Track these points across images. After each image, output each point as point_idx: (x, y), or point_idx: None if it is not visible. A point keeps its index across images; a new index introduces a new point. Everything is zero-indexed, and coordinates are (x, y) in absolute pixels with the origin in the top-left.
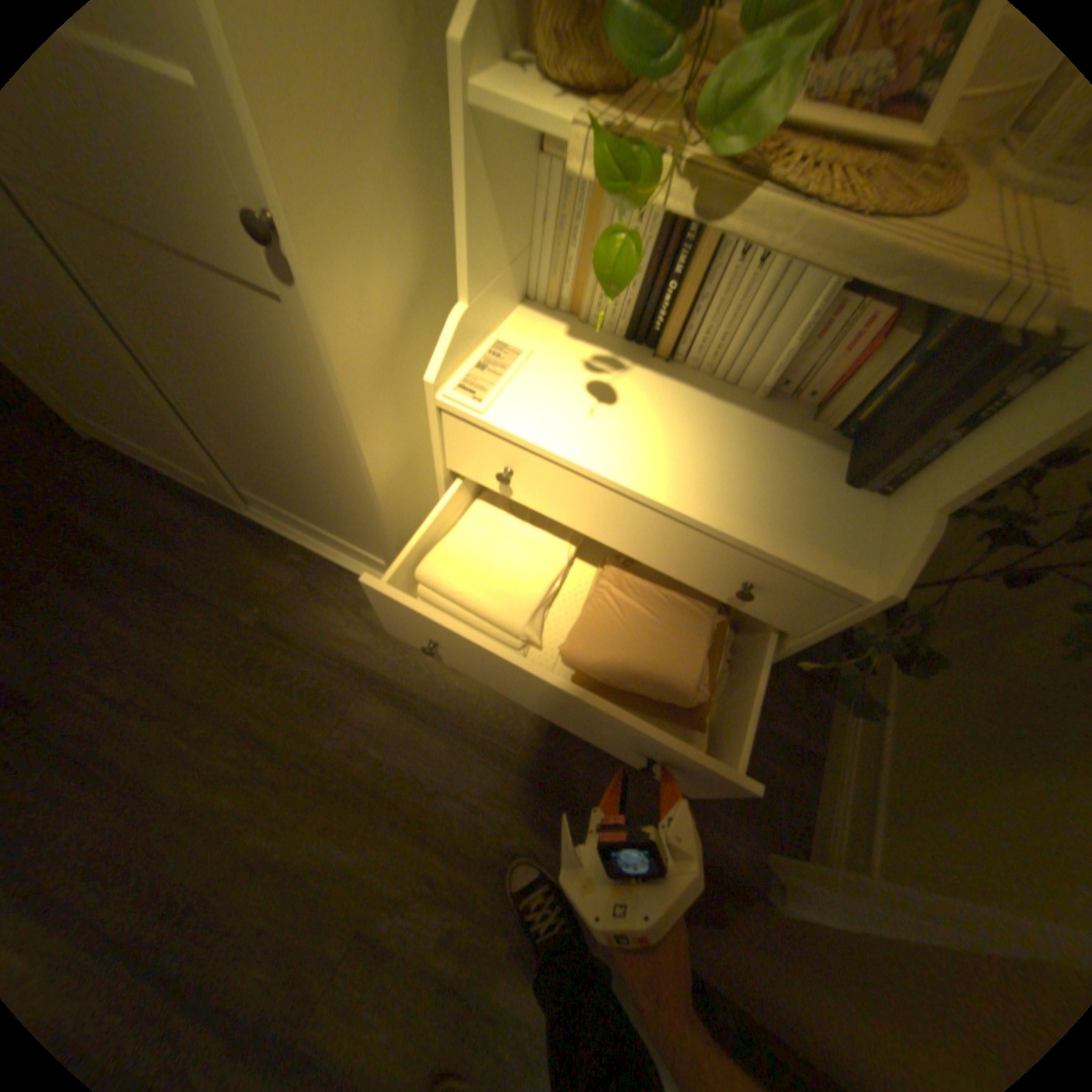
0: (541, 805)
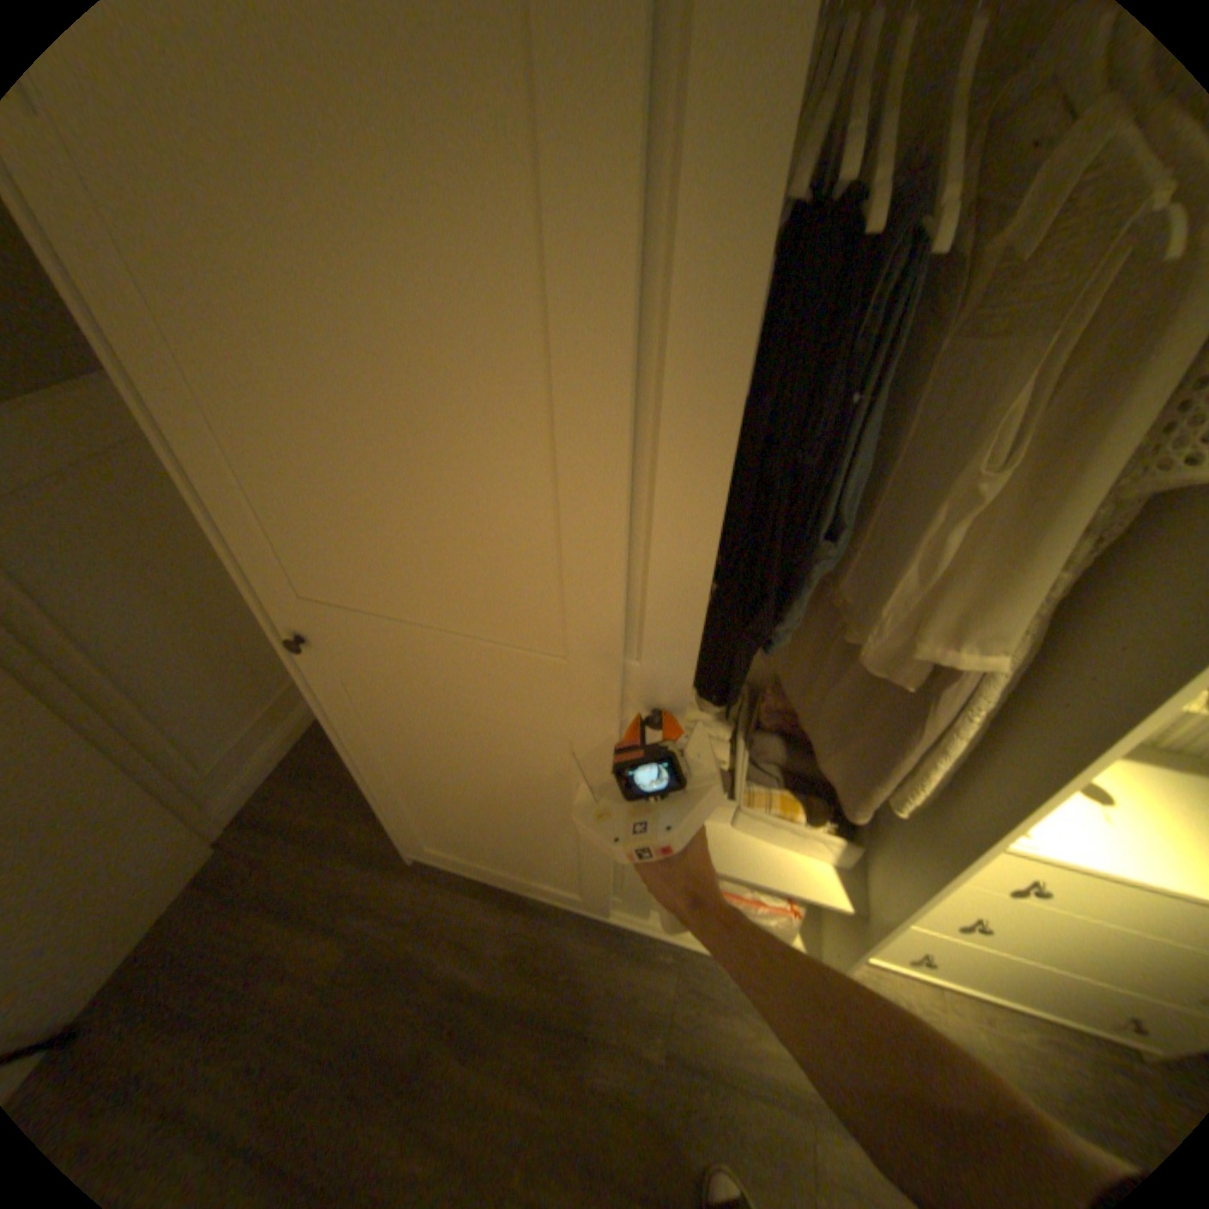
0: None
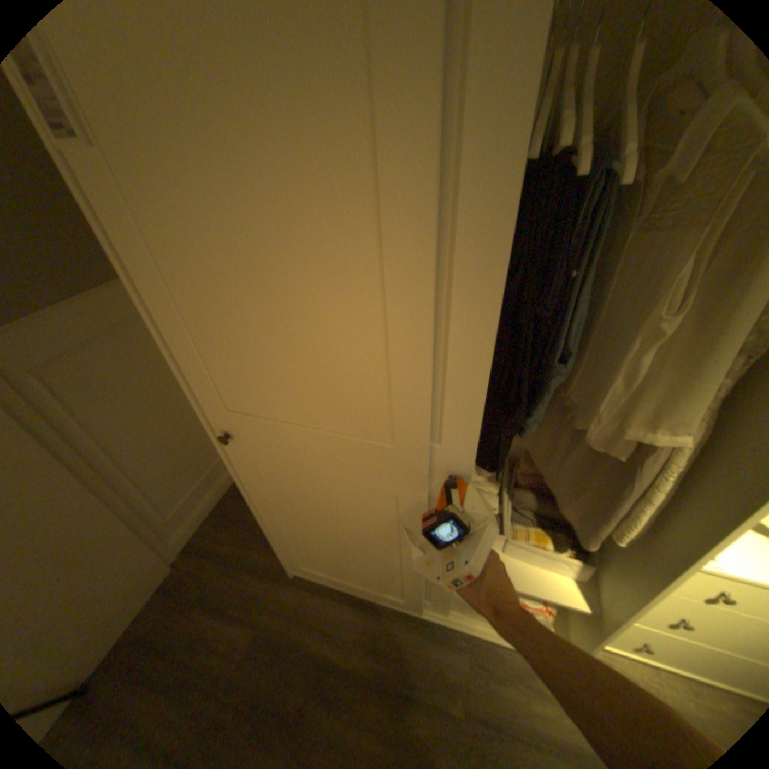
0: None
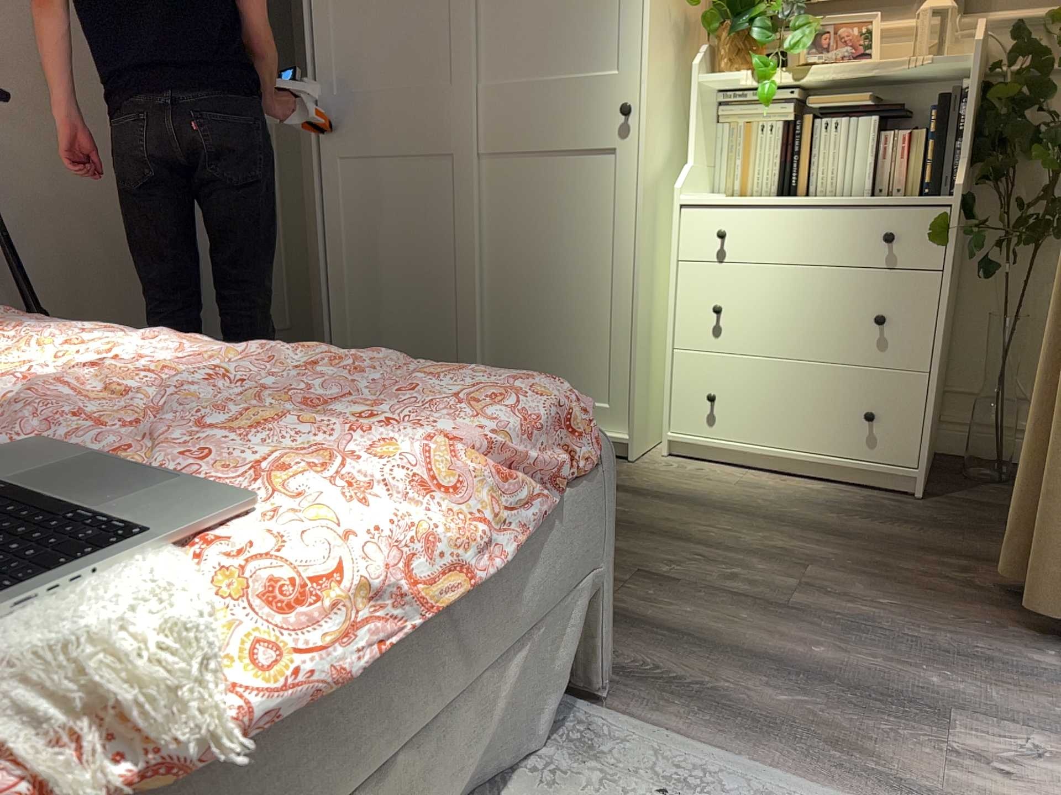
0: (796, 534)
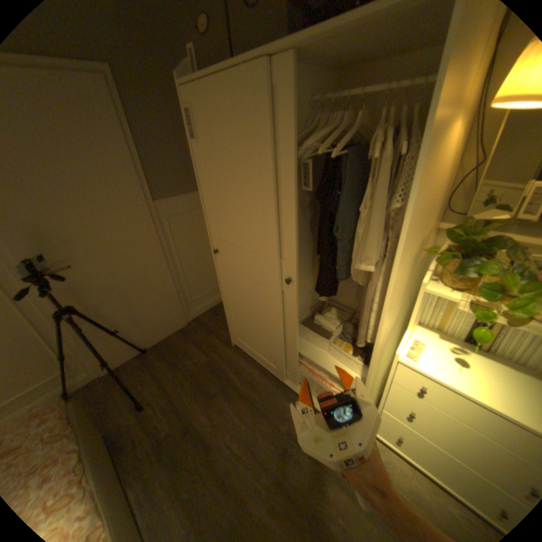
0: None
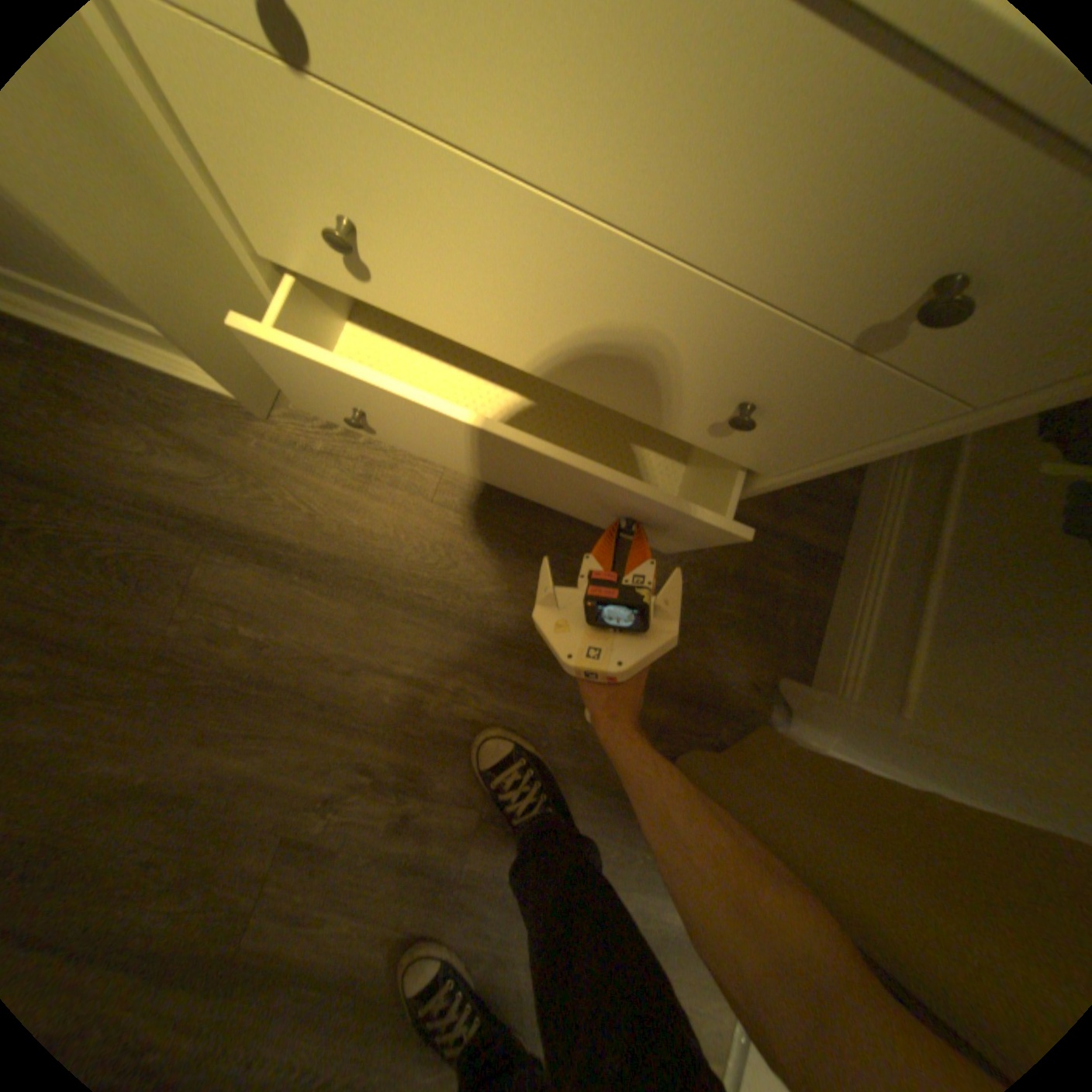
0: (499, 662)
